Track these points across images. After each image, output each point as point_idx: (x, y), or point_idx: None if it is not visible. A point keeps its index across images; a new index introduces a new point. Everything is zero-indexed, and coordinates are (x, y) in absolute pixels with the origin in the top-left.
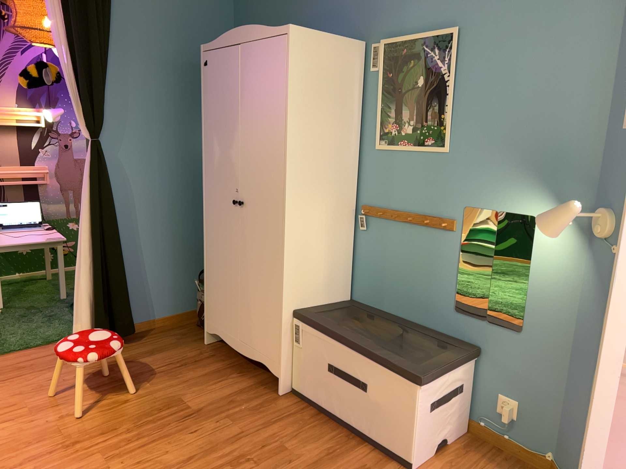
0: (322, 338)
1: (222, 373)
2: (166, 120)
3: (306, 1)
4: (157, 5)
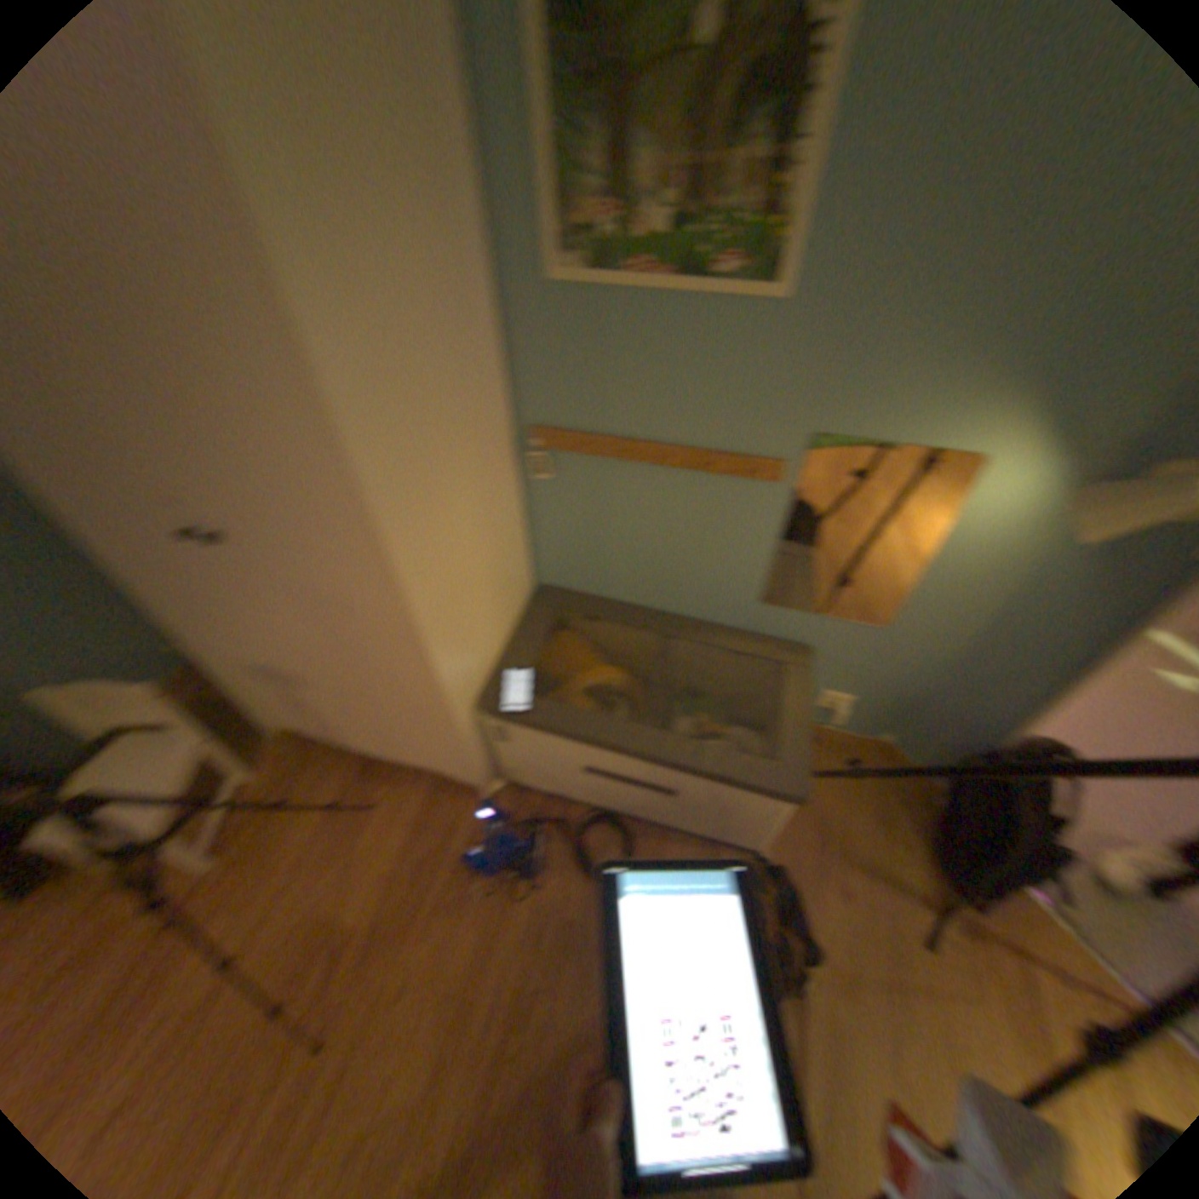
0: (564, 744)
1: (360, 797)
2: None
3: None
4: None
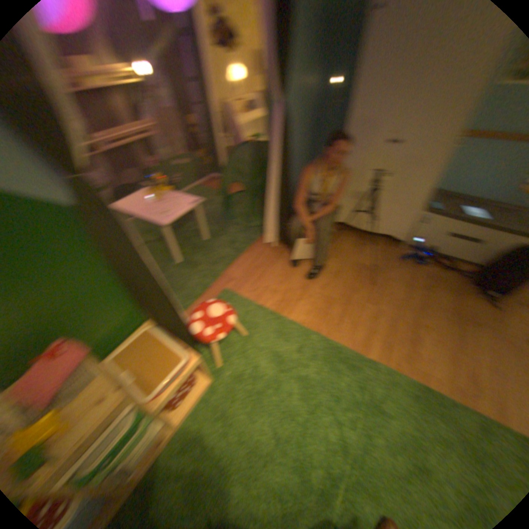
0: (451, 220)
1: (360, 243)
2: (302, 71)
3: None
4: None
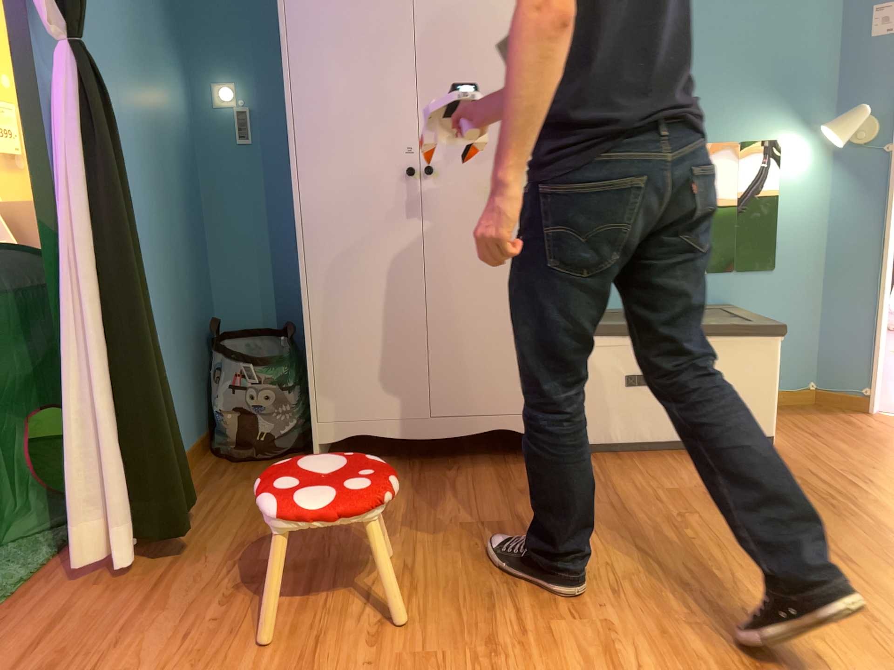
0: (614, 342)
1: (426, 477)
2: (125, 35)
3: None
4: None
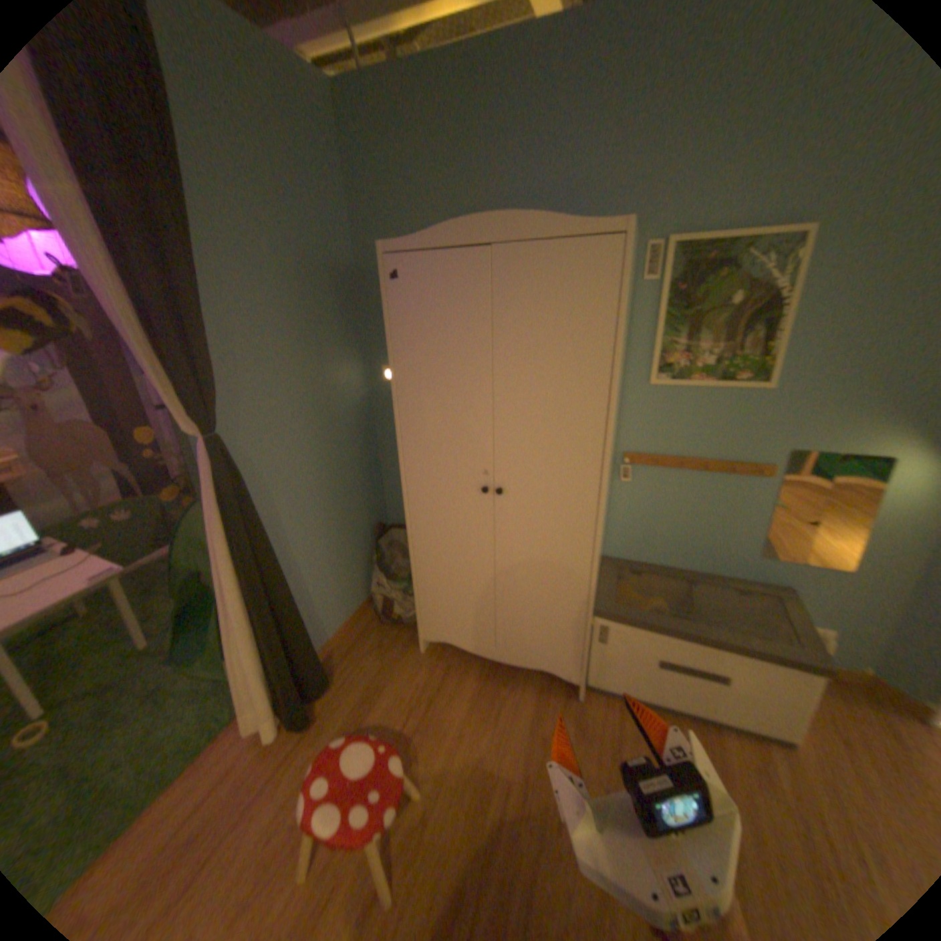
0: (655, 637)
1: (488, 694)
2: (292, 366)
3: (509, 163)
4: (240, 155)
